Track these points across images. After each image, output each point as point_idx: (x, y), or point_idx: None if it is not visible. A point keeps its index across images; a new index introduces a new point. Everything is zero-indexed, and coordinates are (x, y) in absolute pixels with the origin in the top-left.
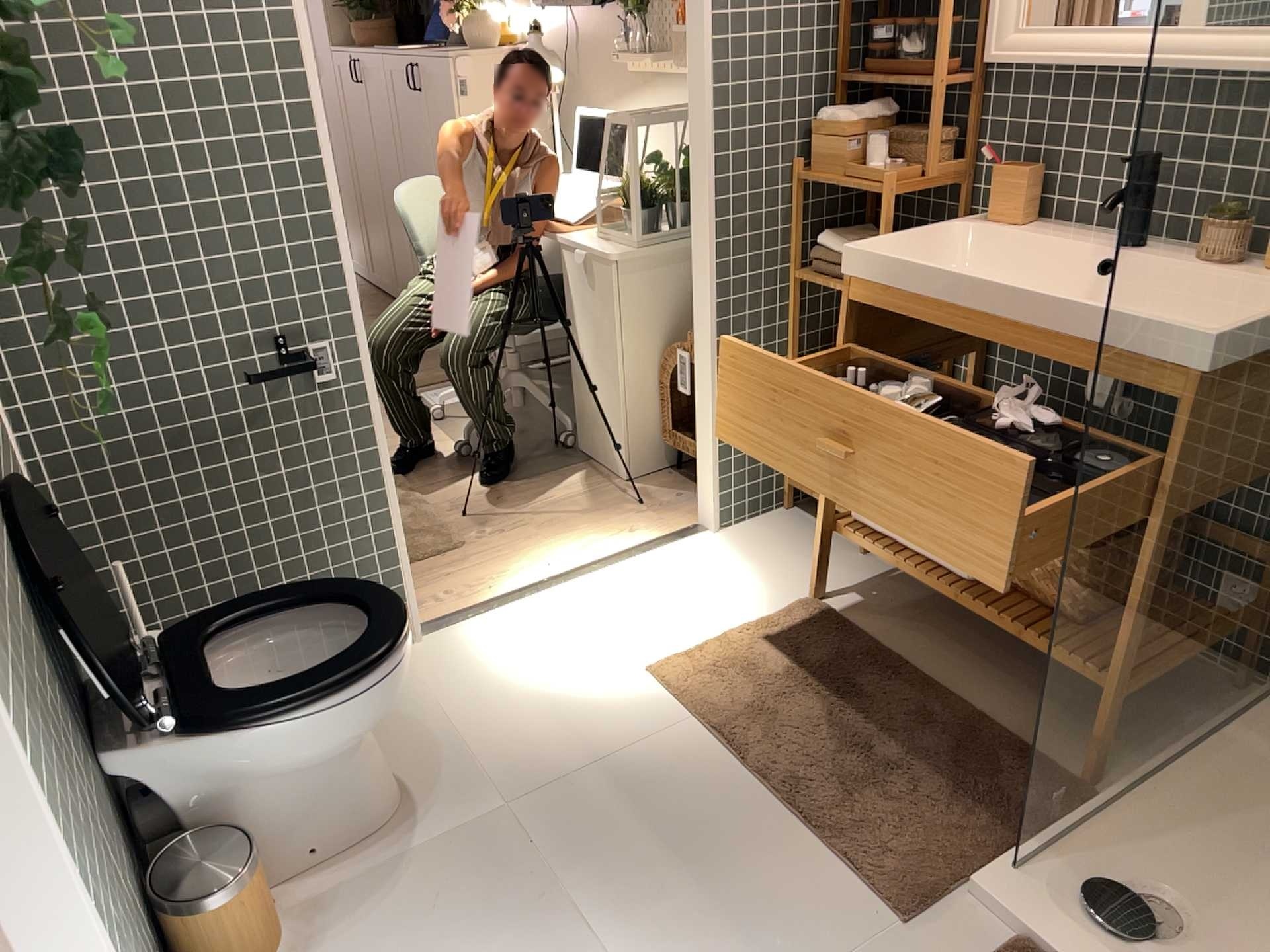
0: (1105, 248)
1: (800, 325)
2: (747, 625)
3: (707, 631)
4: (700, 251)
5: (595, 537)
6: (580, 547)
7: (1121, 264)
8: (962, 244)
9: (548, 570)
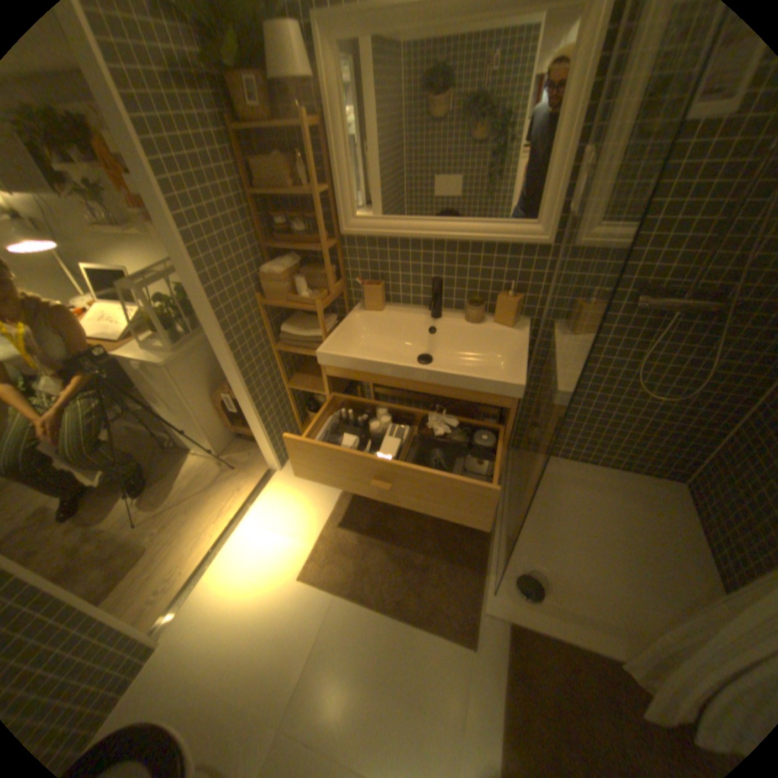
0: (424, 316)
1: (284, 366)
2: (326, 522)
3: (311, 537)
4: (224, 359)
5: (221, 503)
6: (217, 514)
7: (437, 326)
8: (360, 324)
9: (208, 540)
